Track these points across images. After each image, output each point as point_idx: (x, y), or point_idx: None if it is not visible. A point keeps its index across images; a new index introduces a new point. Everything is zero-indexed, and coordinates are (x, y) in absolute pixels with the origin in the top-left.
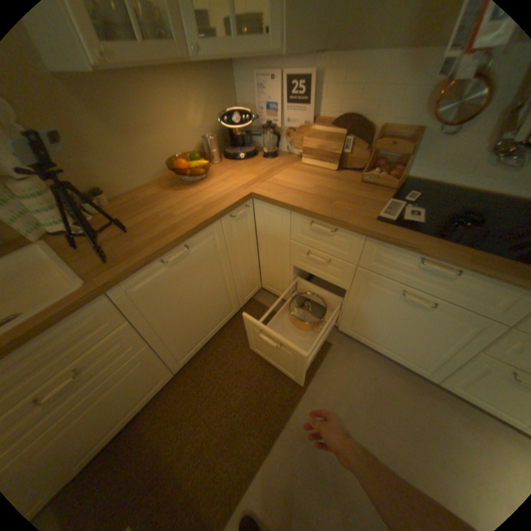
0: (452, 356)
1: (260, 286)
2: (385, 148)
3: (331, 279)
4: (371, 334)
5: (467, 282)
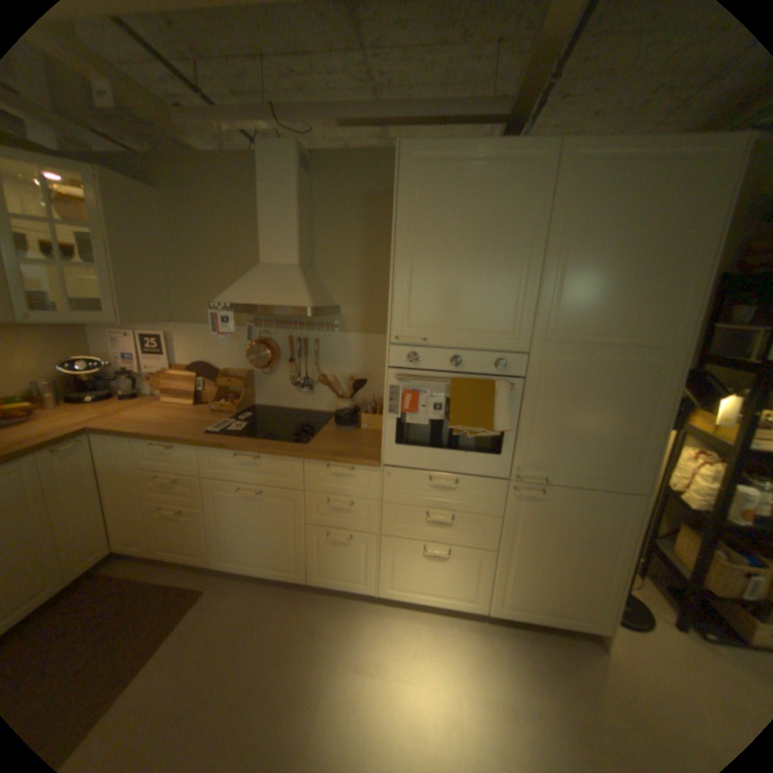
0: (295, 542)
1: (108, 551)
2: (226, 386)
3: (183, 503)
4: (237, 556)
5: (266, 465)
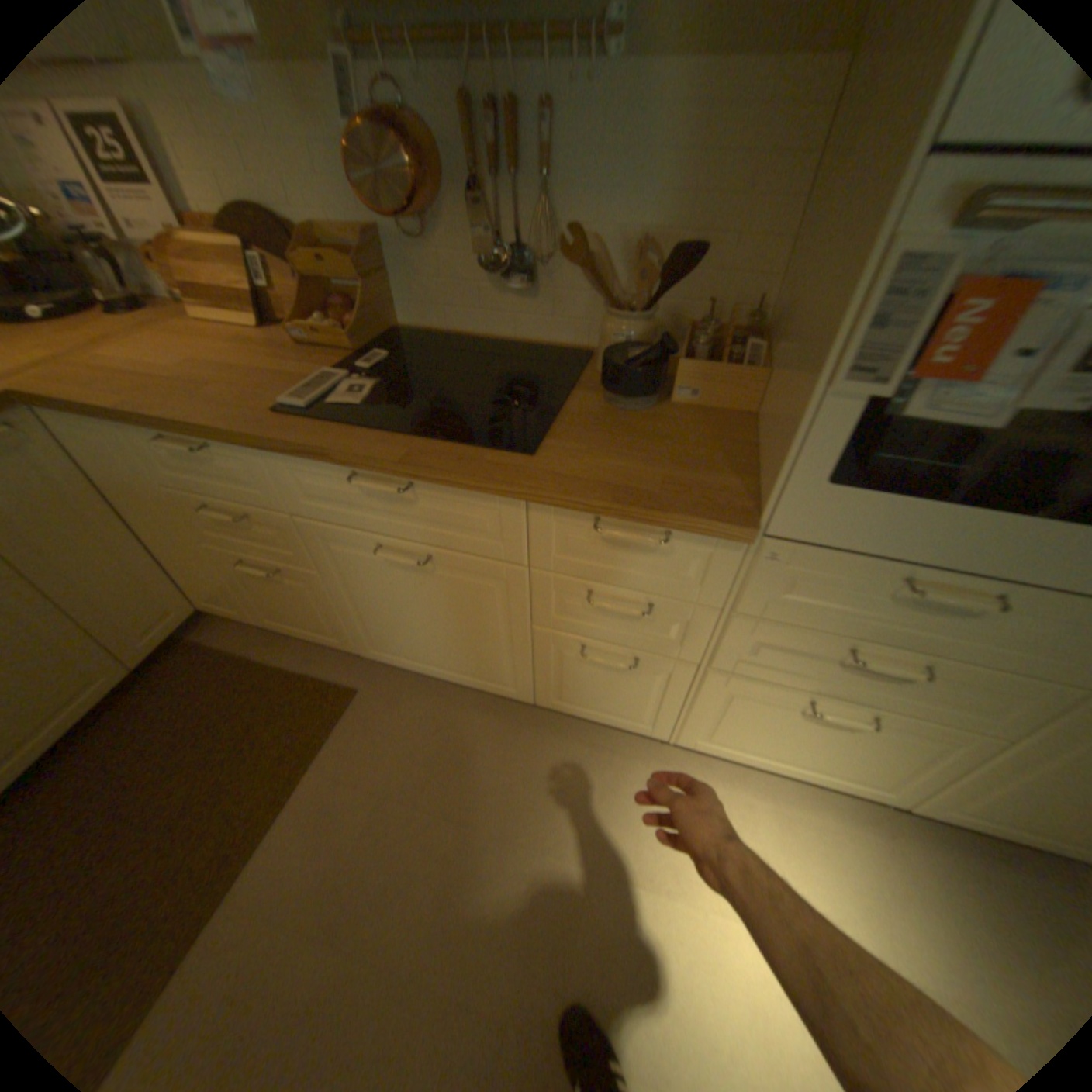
0: (512, 647)
1: (190, 608)
2: (316, 273)
3: (277, 555)
4: (403, 647)
5: (432, 502)
